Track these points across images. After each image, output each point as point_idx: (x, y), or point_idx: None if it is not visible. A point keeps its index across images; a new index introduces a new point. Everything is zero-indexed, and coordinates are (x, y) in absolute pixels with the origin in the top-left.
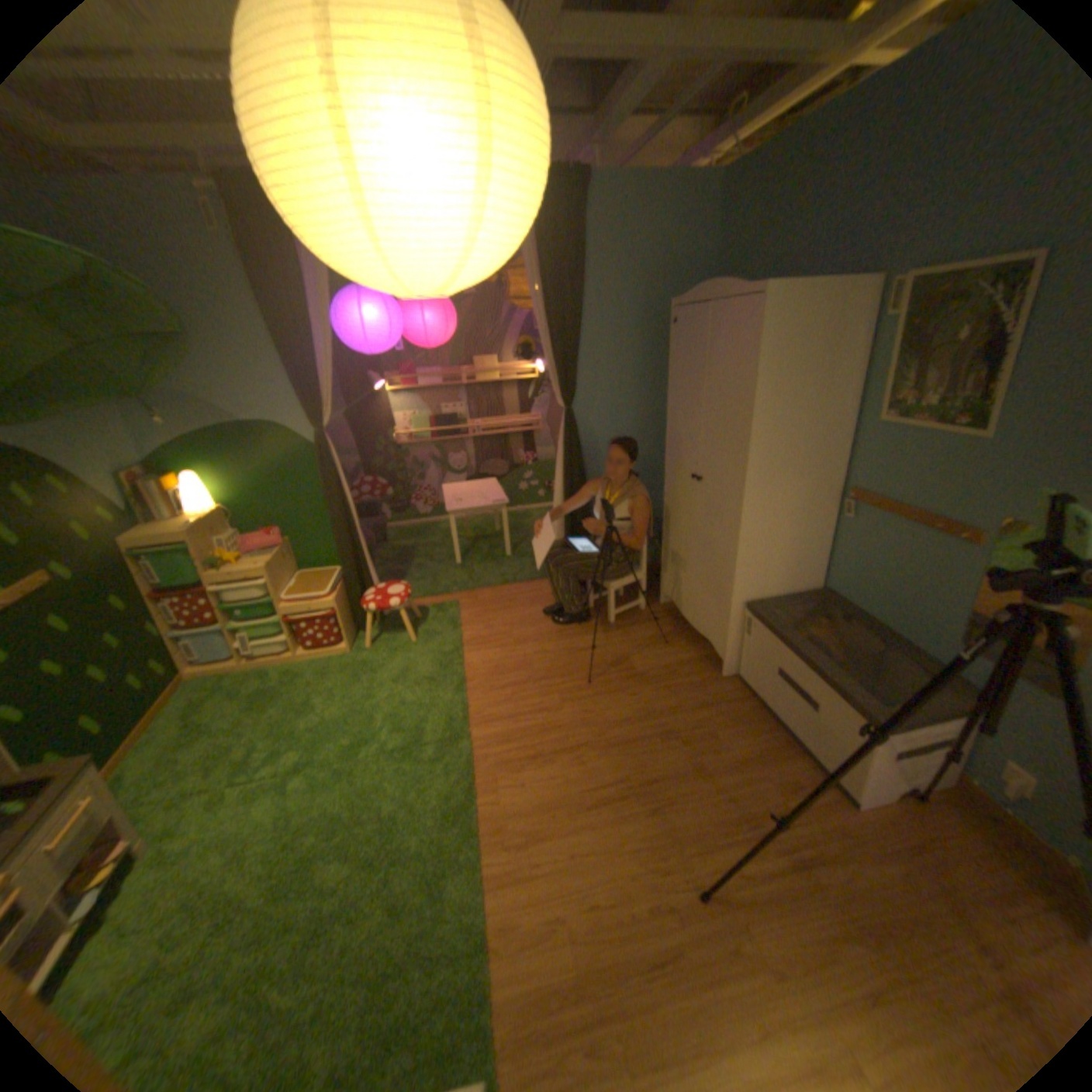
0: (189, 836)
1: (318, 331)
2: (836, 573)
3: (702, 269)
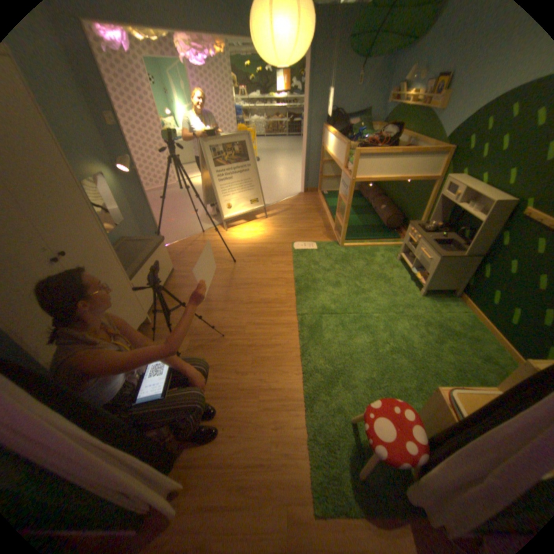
0: (408, 299)
1: None
2: None
3: None
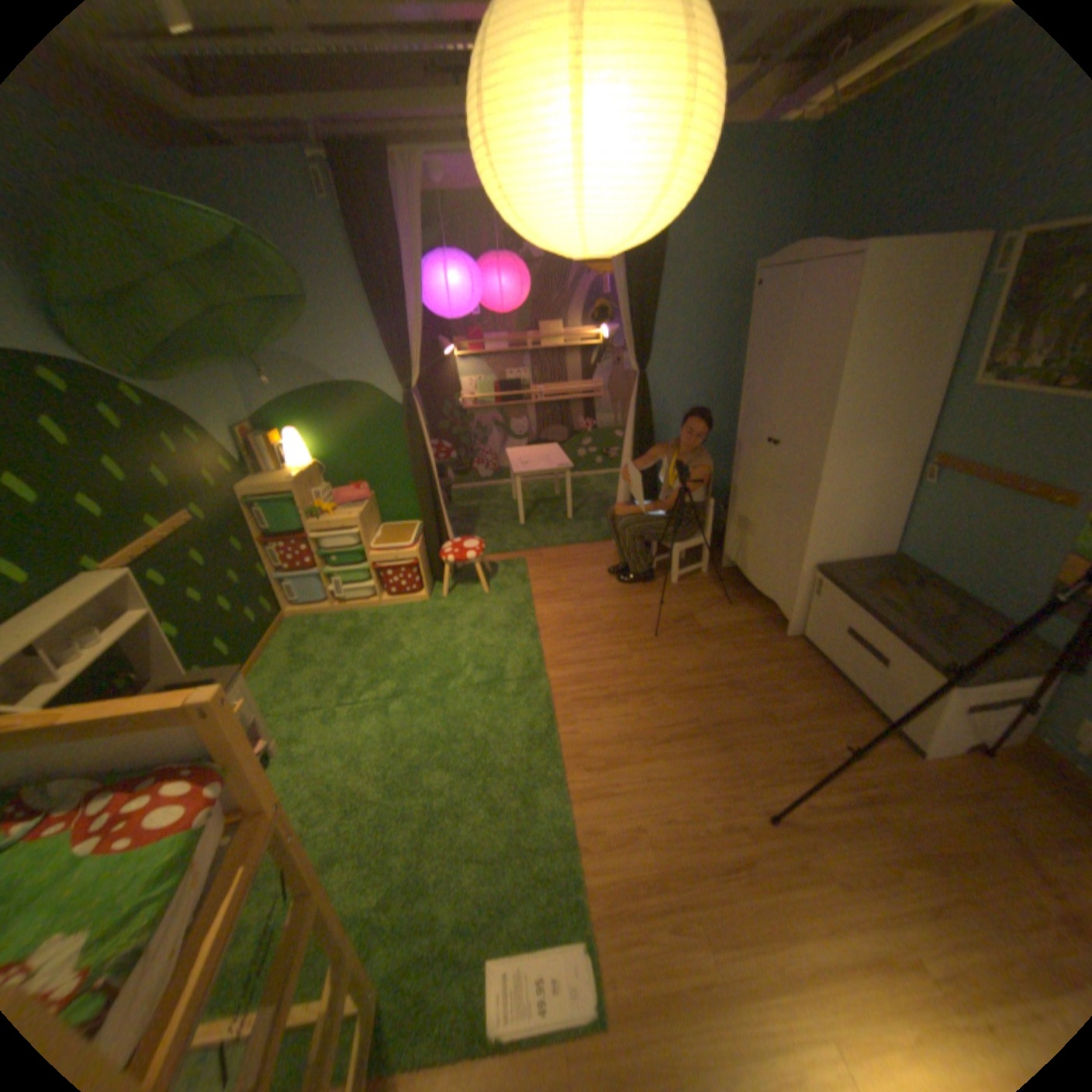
0: (311, 742)
1: (410, 295)
2: (912, 539)
3: (787, 230)
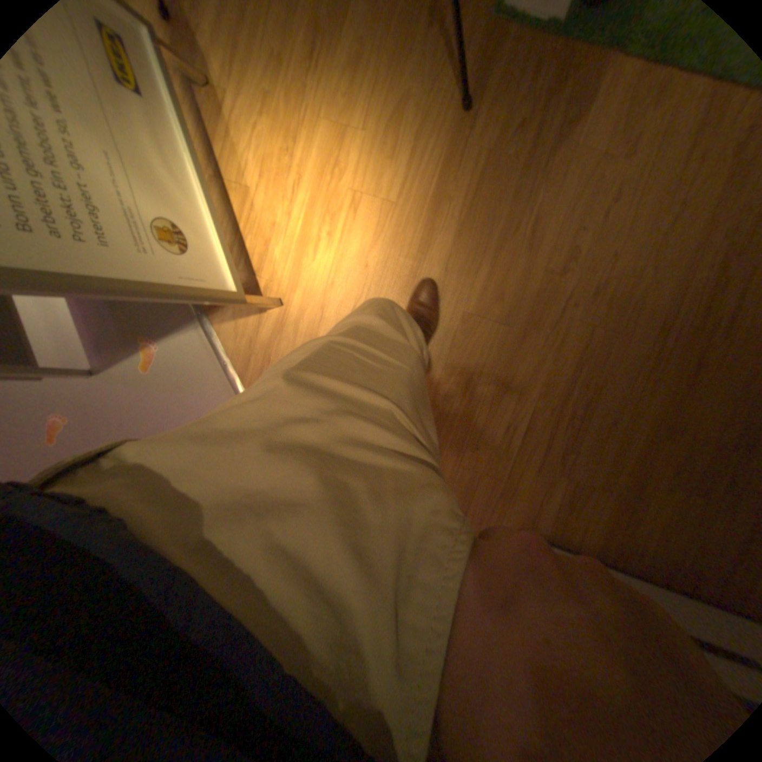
0: None
1: None
2: None
3: None
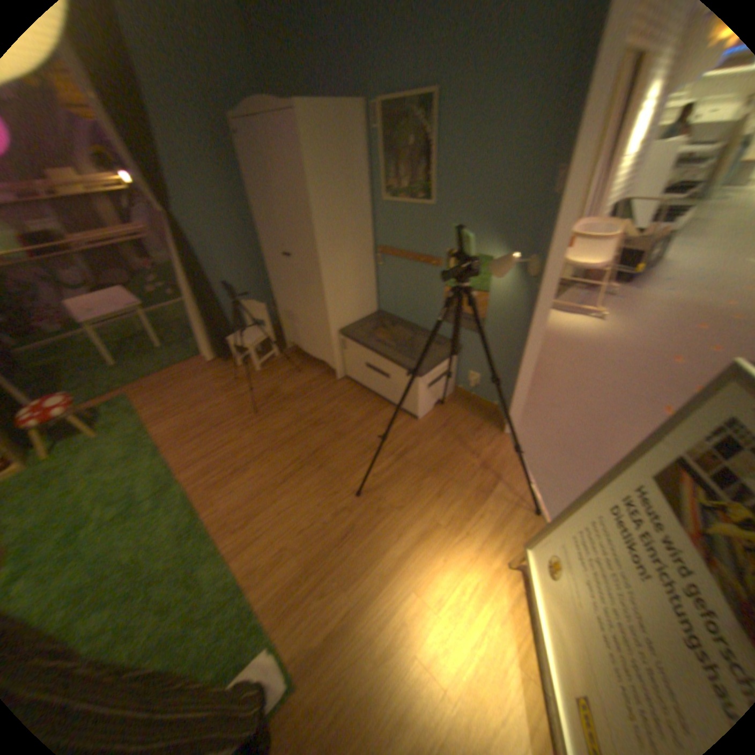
0: None
1: None
2: (382, 300)
3: (246, 88)
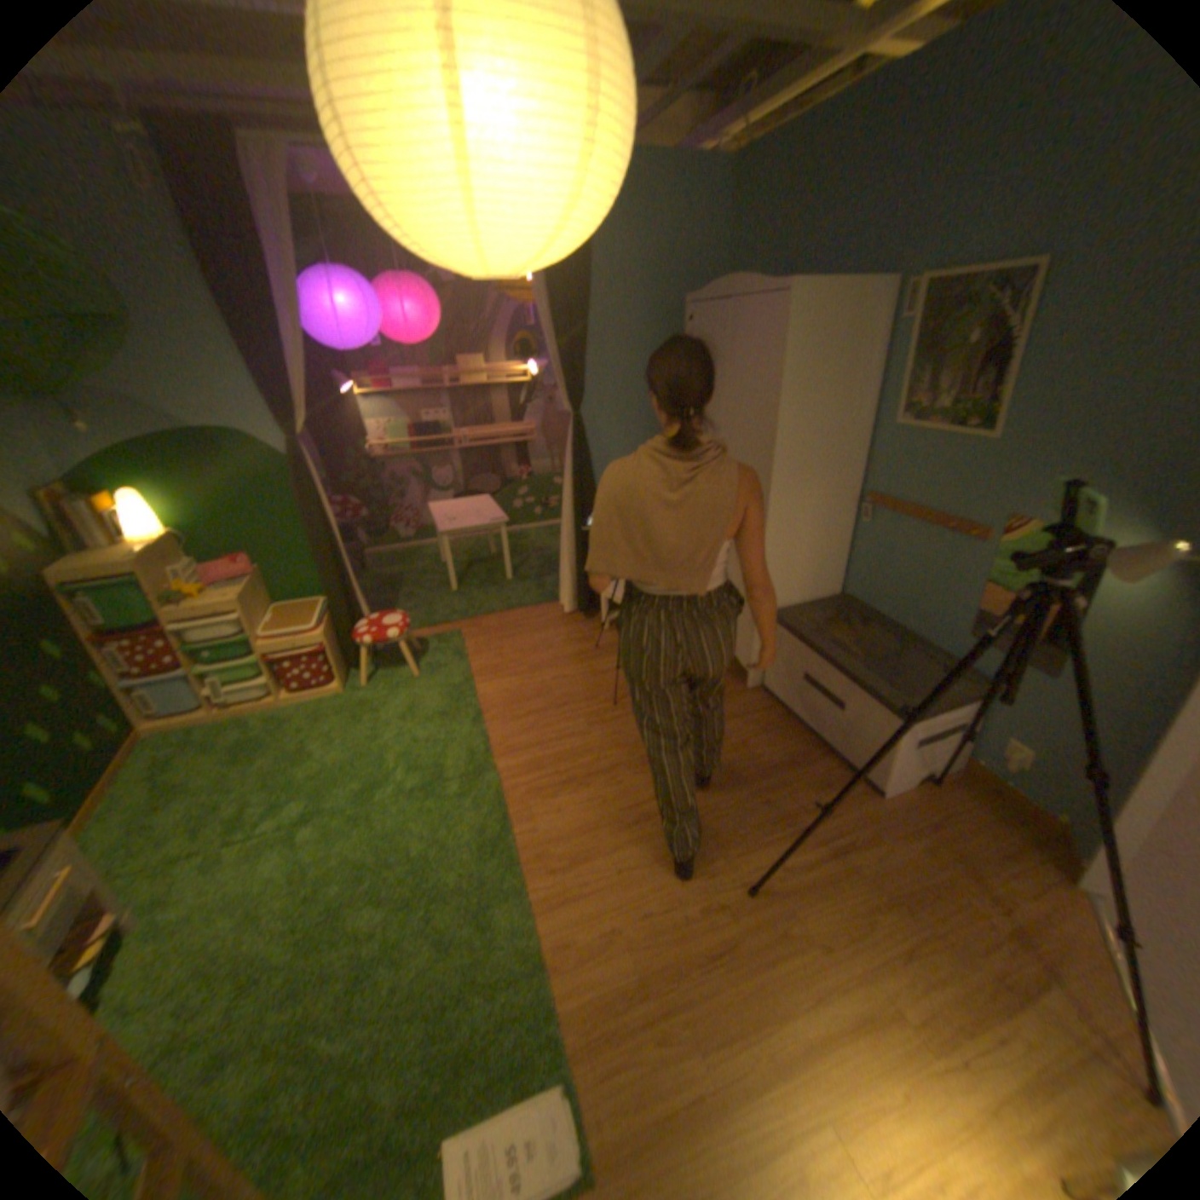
0: (185, 904)
1: (283, 320)
2: (852, 578)
3: (712, 265)
